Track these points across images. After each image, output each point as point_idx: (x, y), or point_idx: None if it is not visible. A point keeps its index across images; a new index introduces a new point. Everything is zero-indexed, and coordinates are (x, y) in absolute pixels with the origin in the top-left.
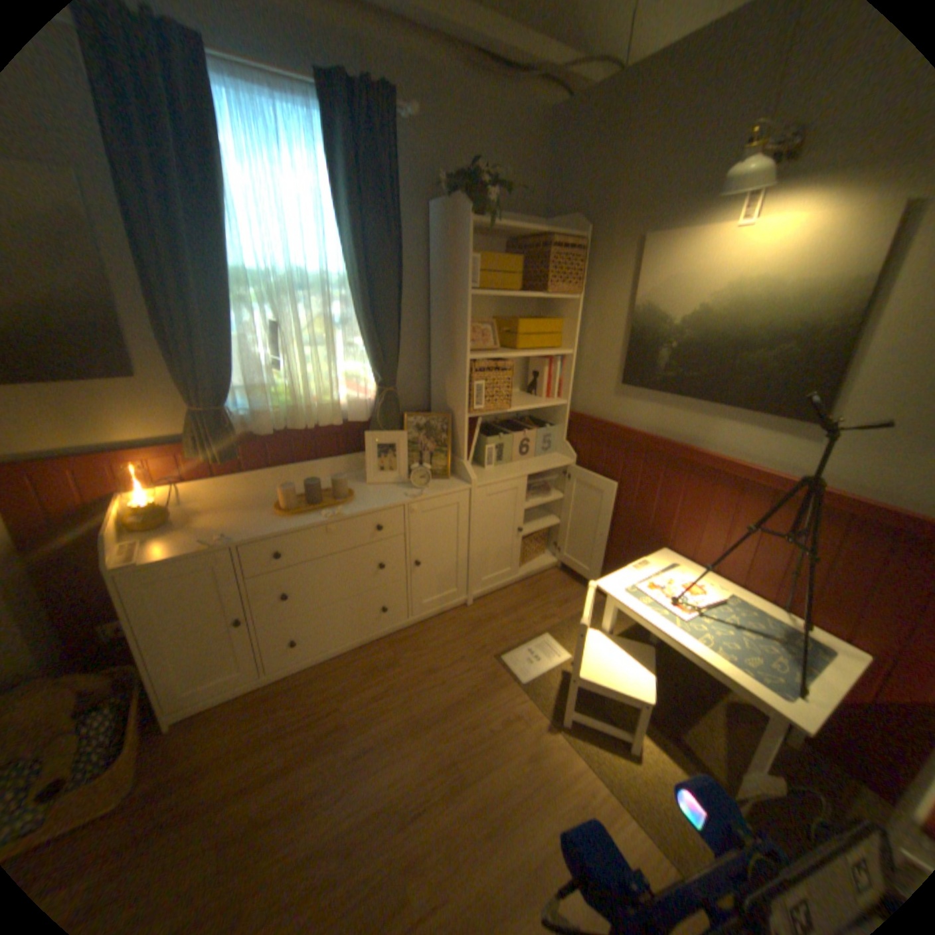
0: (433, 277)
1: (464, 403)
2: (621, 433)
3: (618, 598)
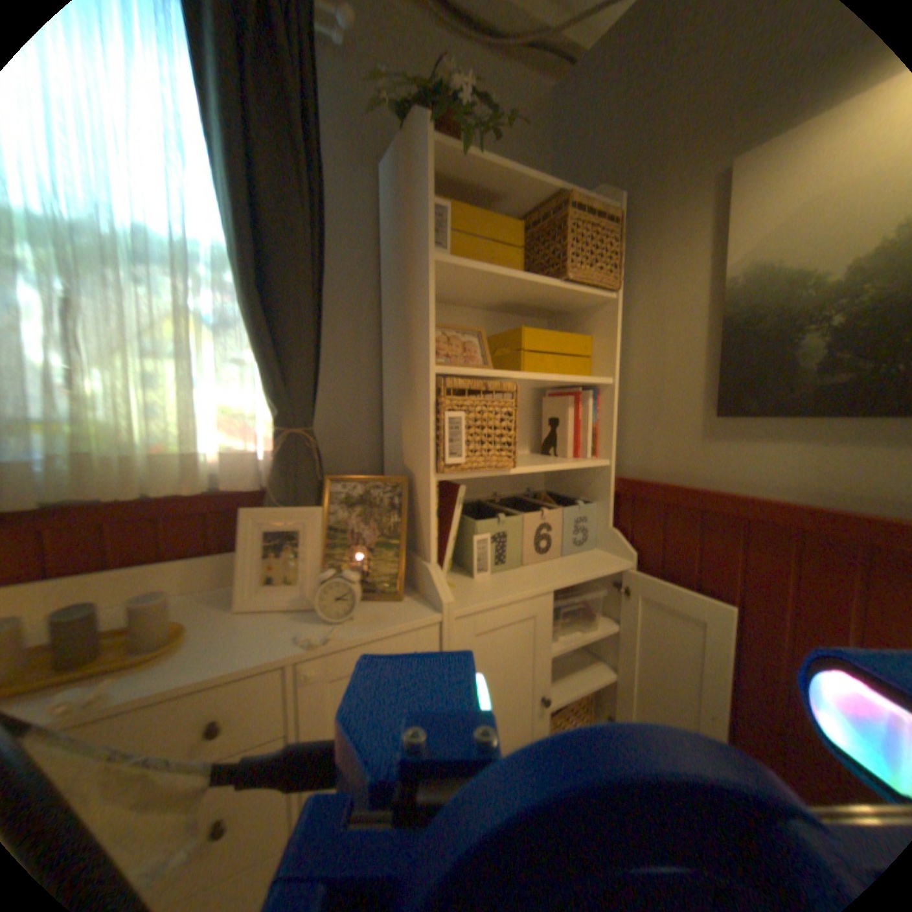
0: (386, 267)
1: (430, 450)
2: (733, 505)
3: None
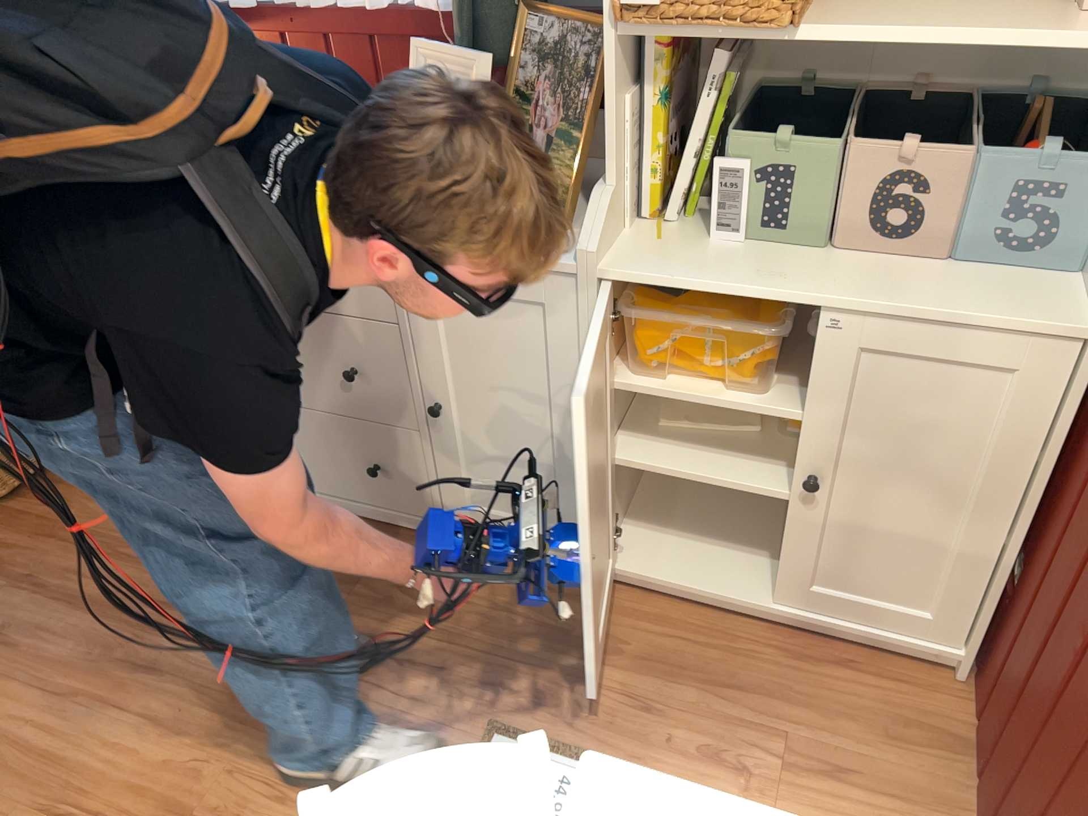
0: None
1: None
2: None
3: None
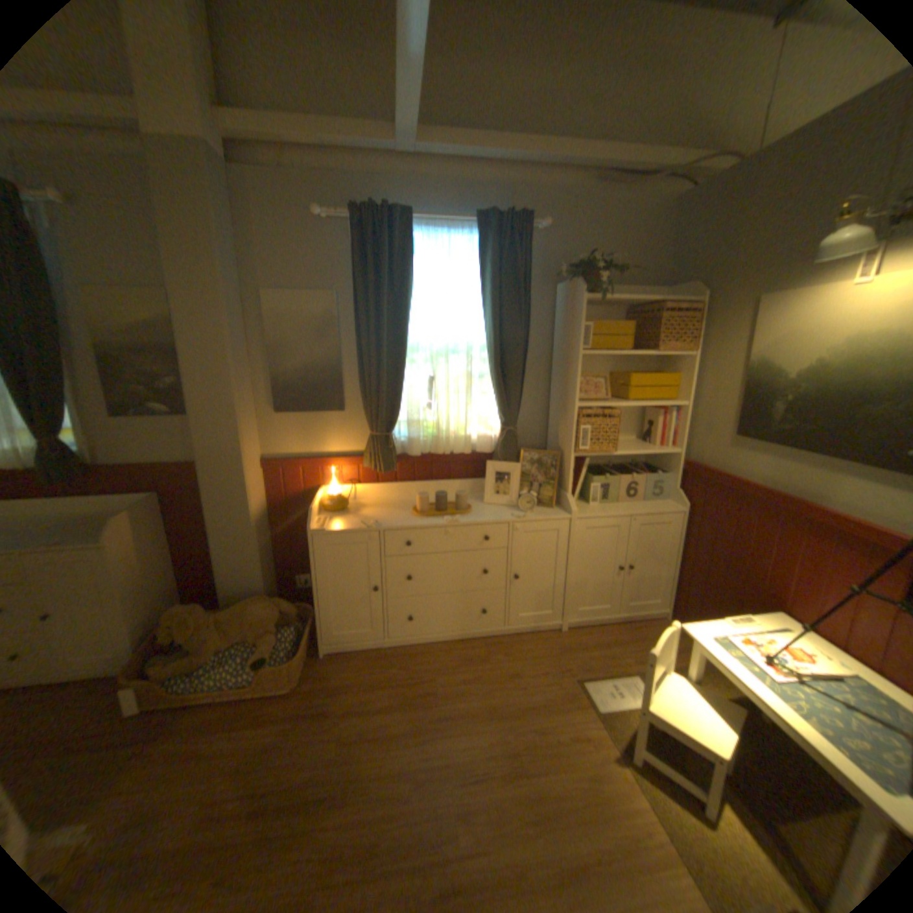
0: (555, 341)
1: (571, 443)
2: (735, 484)
3: (705, 645)
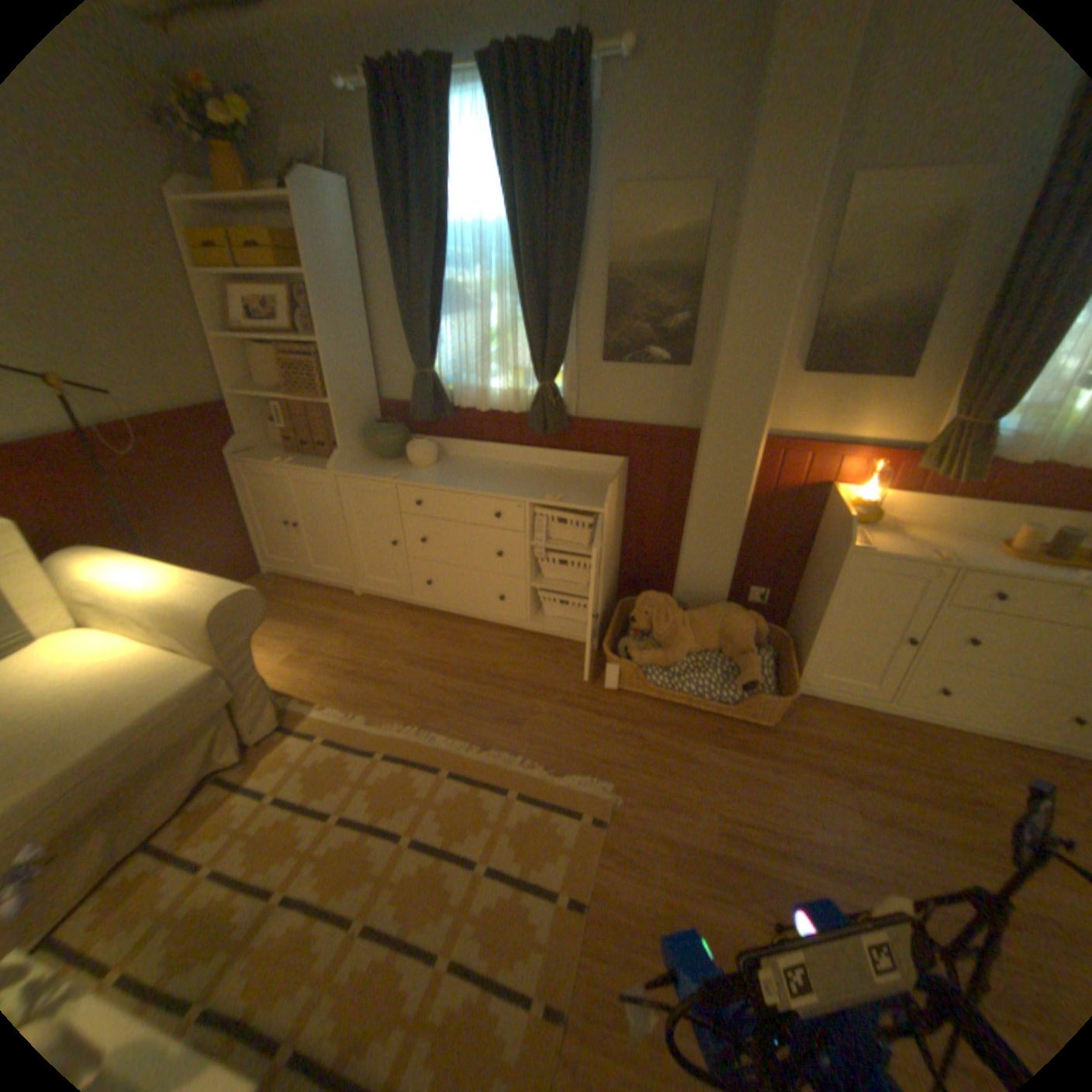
0: None
1: None
2: None
3: None
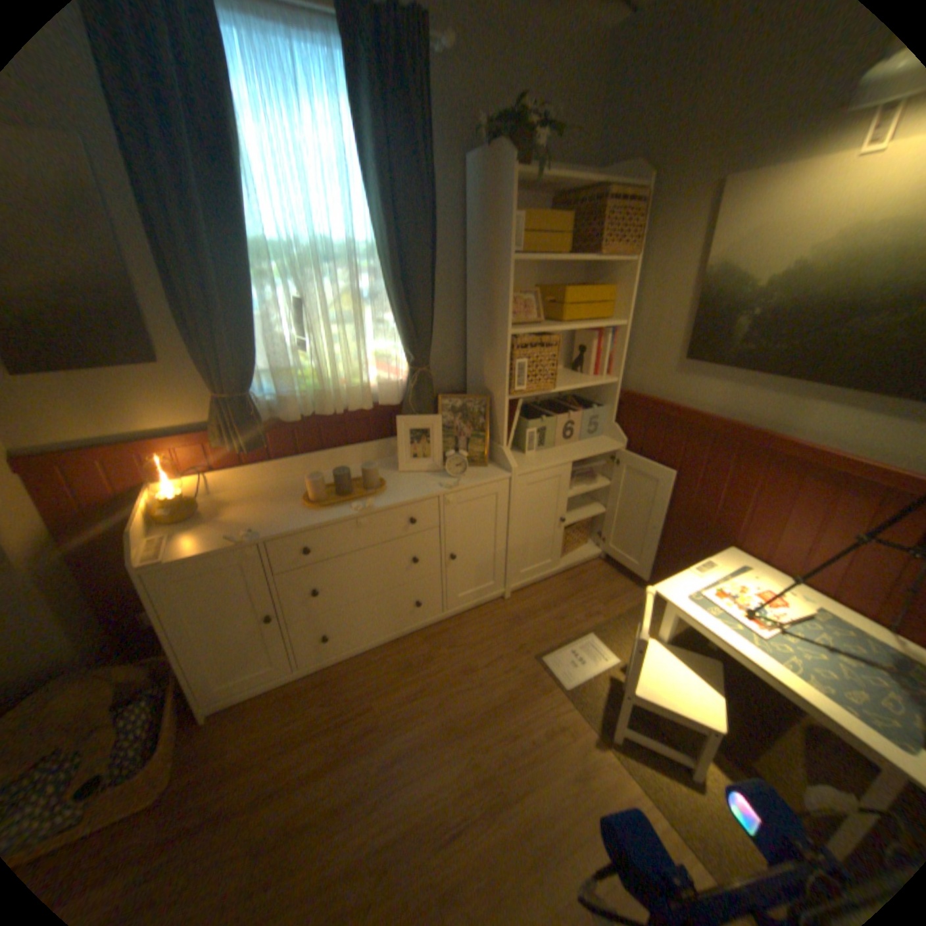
0: (470, 241)
1: (505, 382)
2: (684, 415)
3: (681, 606)
